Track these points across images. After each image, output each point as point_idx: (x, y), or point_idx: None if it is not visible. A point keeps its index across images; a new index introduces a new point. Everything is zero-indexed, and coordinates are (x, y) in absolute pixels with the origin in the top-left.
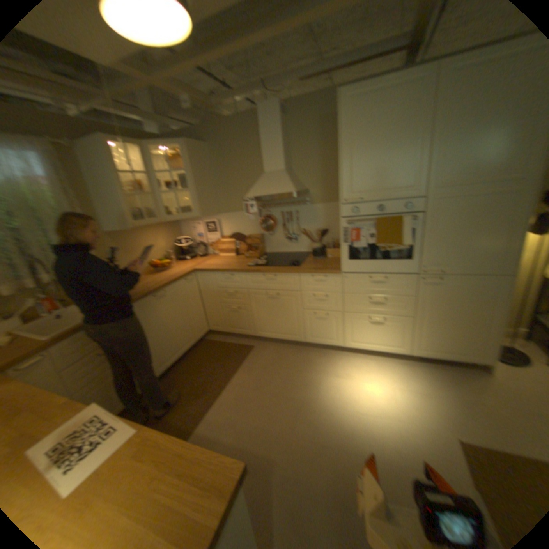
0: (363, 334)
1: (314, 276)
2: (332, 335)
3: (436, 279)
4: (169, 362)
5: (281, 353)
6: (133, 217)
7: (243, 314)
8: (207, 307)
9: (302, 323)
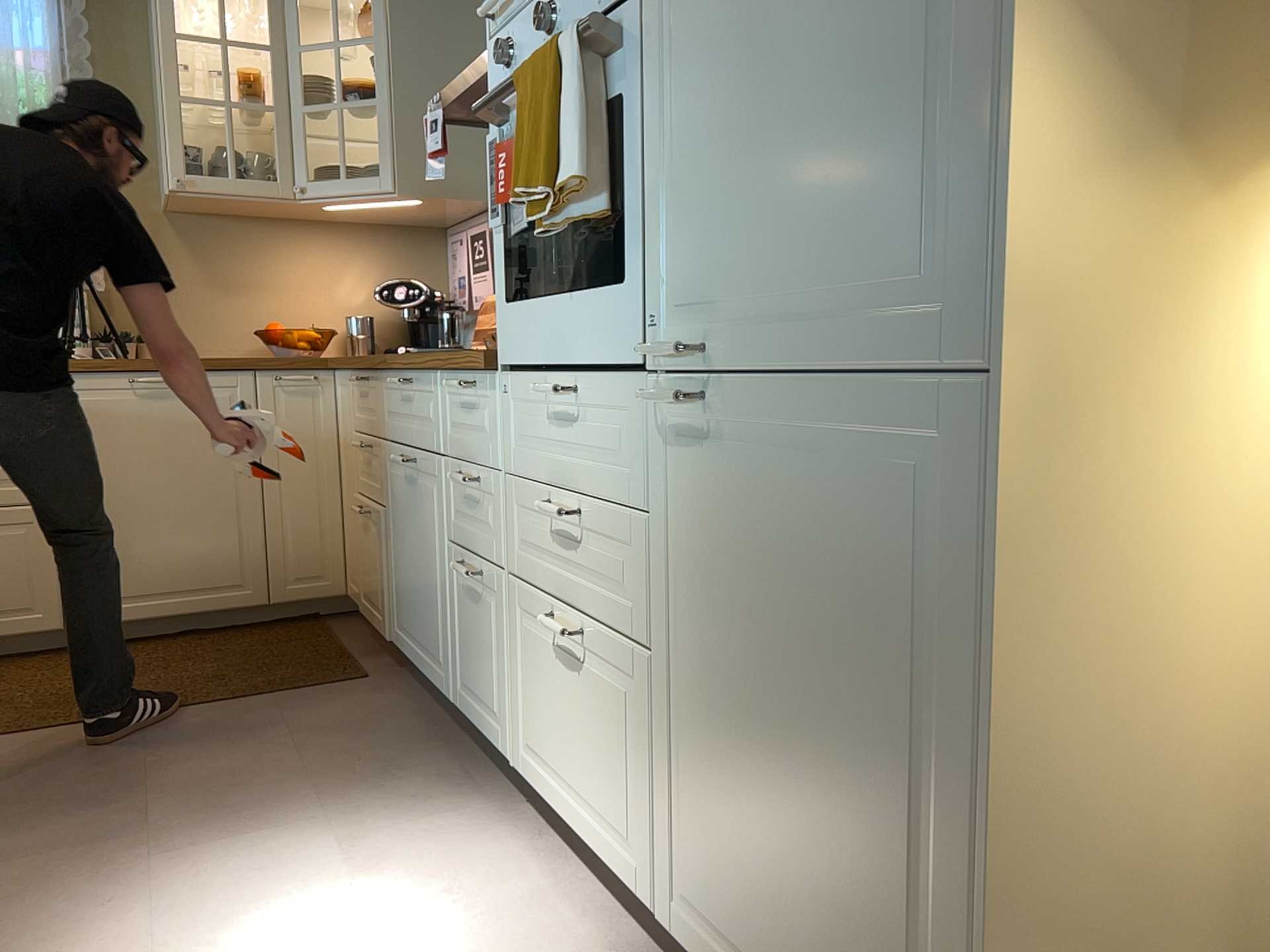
0: (550, 719)
1: (451, 380)
2: (496, 695)
3: (681, 400)
4: (139, 610)
5: (380, 724)
6: (218, 170)
7: (380, 545)
8: (346, 505)
9: (449, 614)
